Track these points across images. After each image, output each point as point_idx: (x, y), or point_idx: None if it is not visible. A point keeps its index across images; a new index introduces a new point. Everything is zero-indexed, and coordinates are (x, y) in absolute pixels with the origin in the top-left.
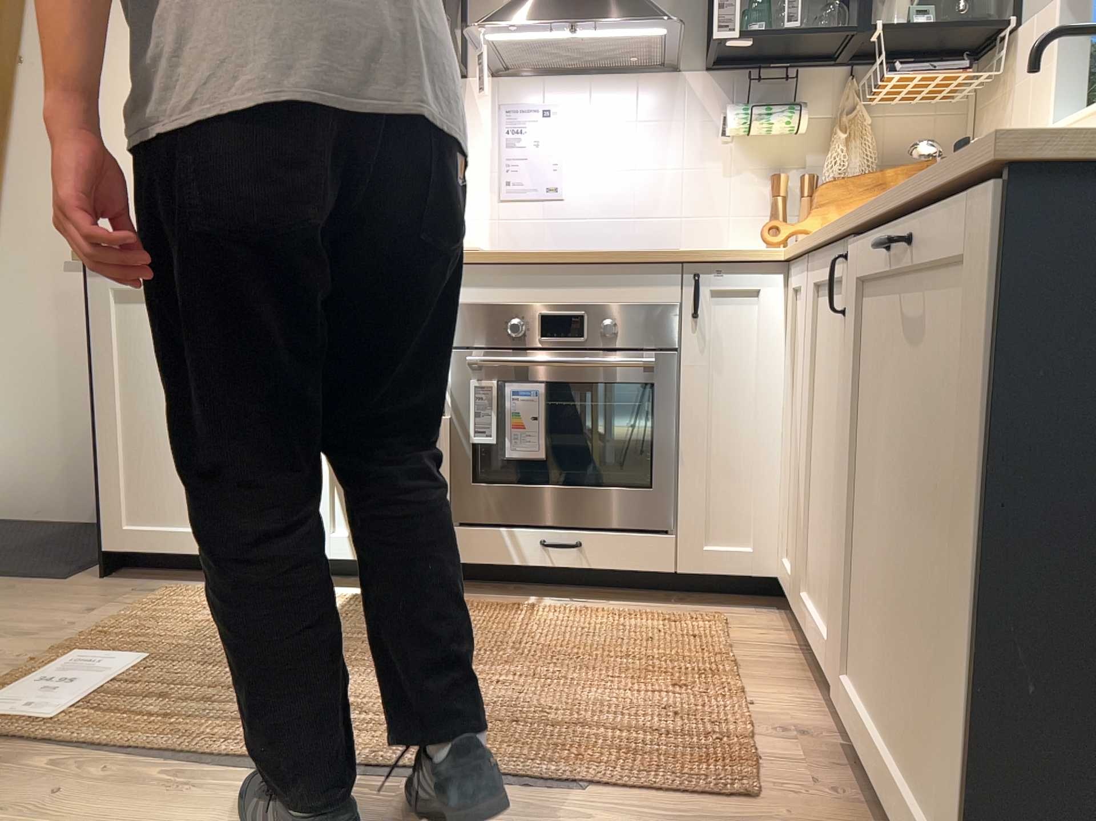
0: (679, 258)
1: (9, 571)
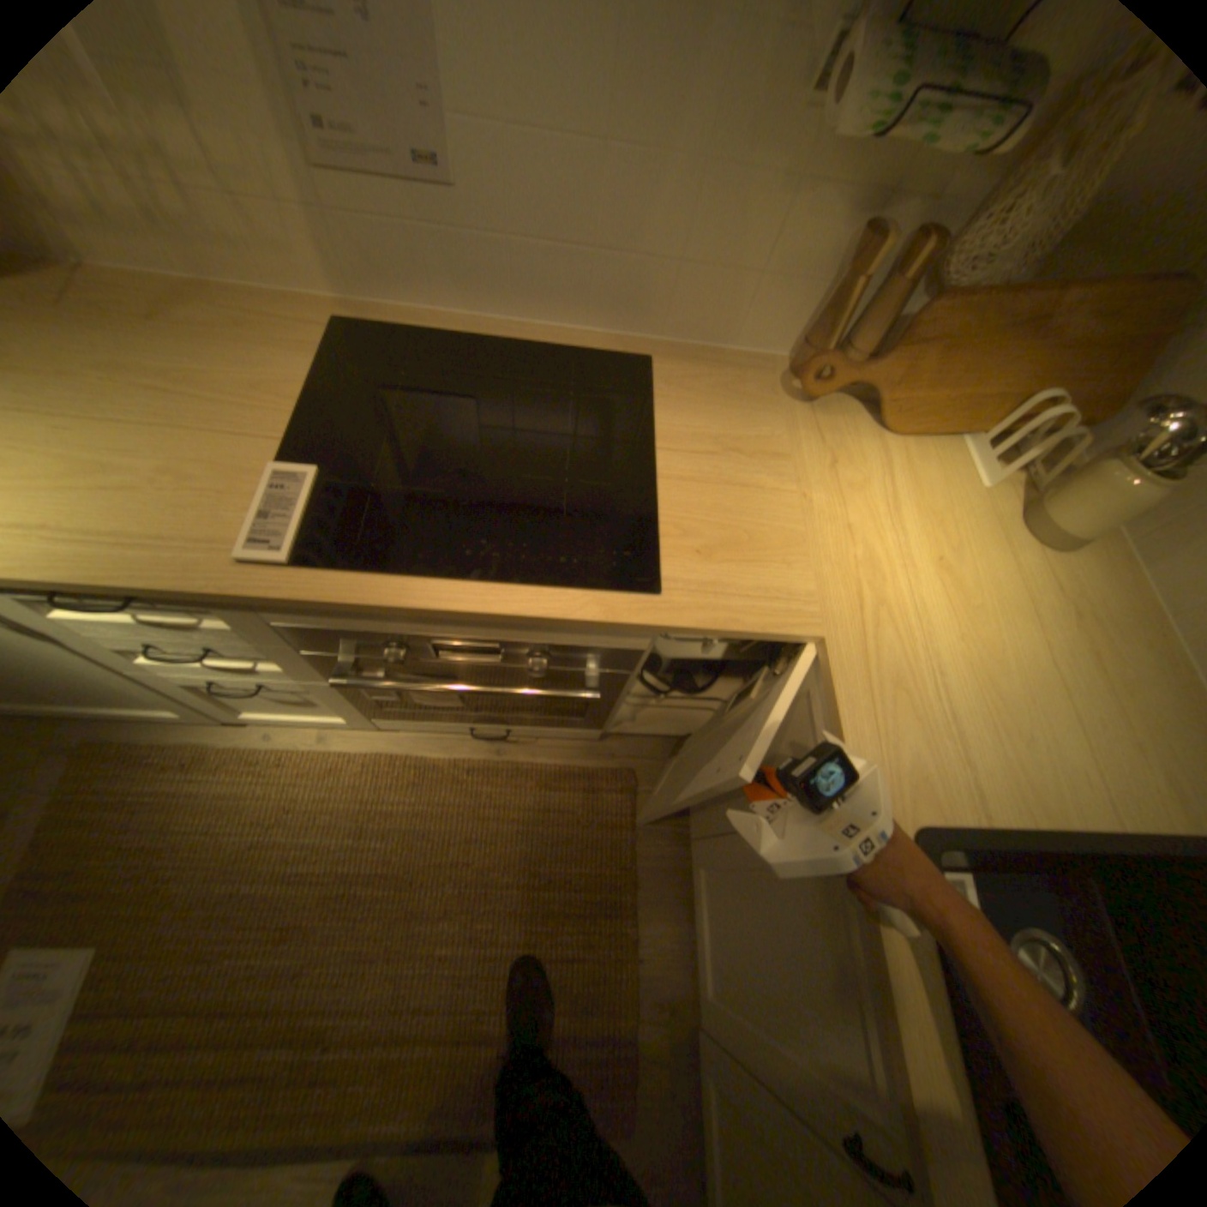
0: (656, 631)
1: None
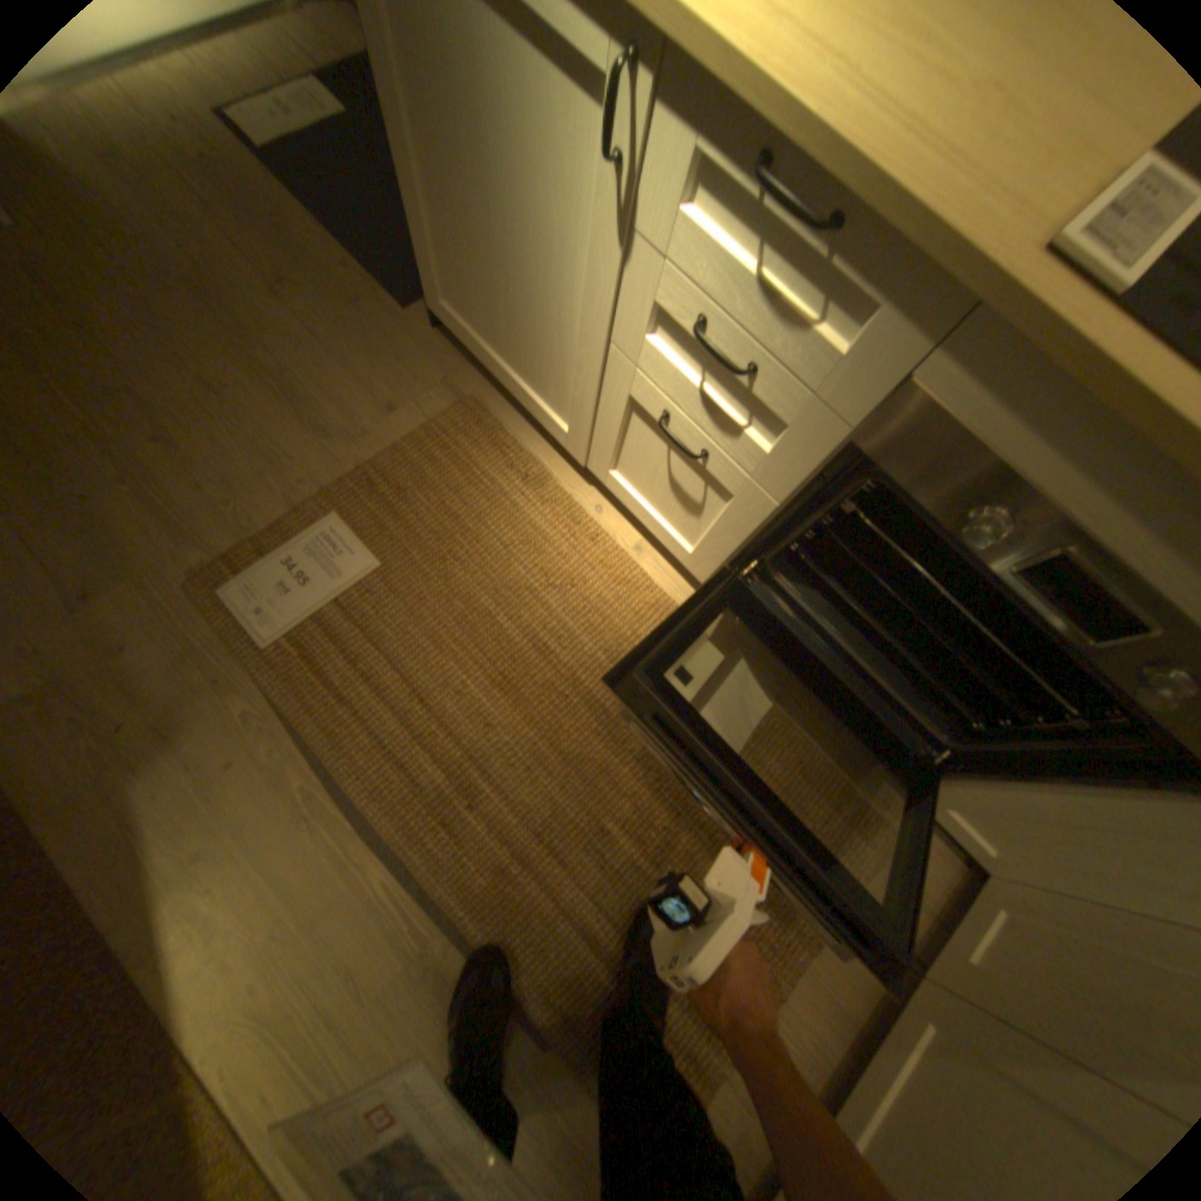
0: None
1: (370, 253)
